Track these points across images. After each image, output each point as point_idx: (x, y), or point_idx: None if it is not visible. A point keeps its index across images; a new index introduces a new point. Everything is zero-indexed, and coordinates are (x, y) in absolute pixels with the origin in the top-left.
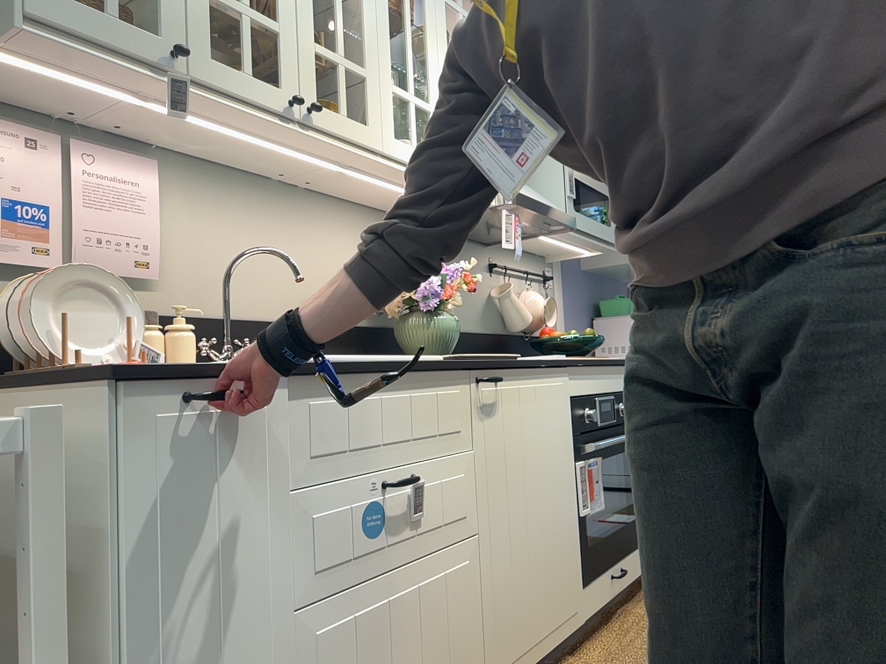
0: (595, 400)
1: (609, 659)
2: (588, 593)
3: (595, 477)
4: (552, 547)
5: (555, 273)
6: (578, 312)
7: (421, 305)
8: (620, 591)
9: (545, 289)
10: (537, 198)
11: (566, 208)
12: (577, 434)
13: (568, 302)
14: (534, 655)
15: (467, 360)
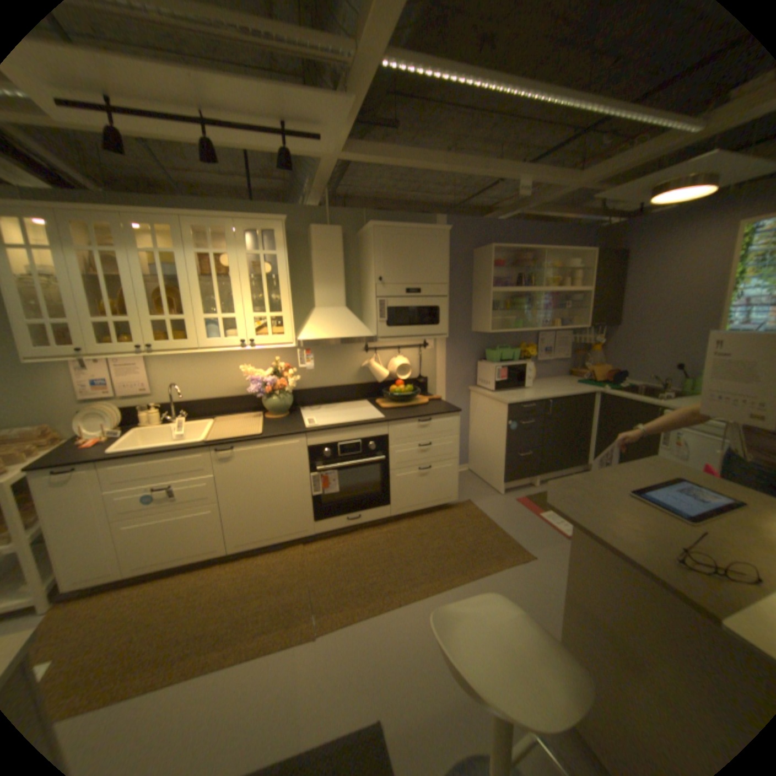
0: (337, 444)
1: (312, 552)
2: (319, 524)
3: (330, 478)
4: (281, 507)
5: (436, 340)
6: (461, 358)
7: (260, 394)
8: (356, 524)
9: (422, 351)
10: (335, 334)
11: (376, 328)
12: (314, 462)
13: (448, 354)
14: (264, 543)
15: (216, 440)
